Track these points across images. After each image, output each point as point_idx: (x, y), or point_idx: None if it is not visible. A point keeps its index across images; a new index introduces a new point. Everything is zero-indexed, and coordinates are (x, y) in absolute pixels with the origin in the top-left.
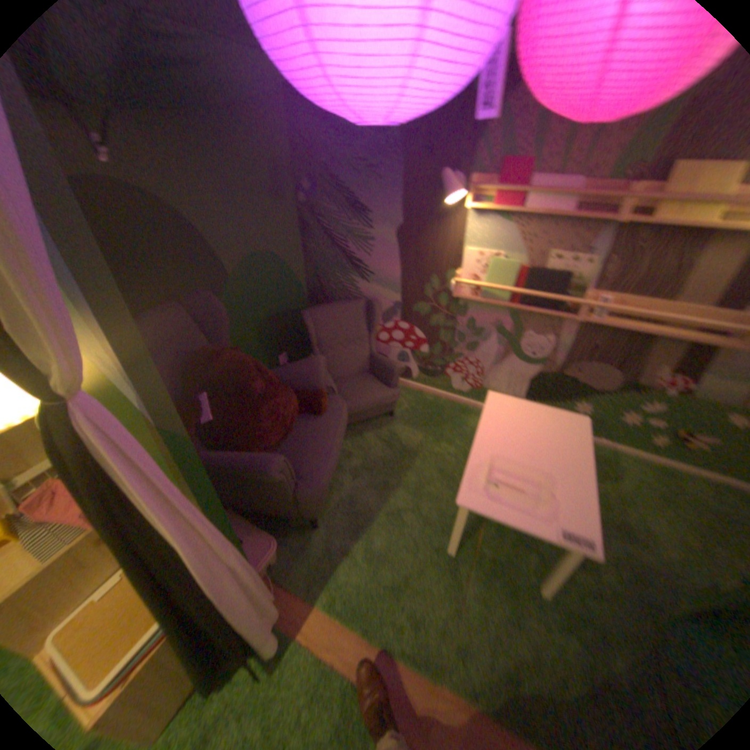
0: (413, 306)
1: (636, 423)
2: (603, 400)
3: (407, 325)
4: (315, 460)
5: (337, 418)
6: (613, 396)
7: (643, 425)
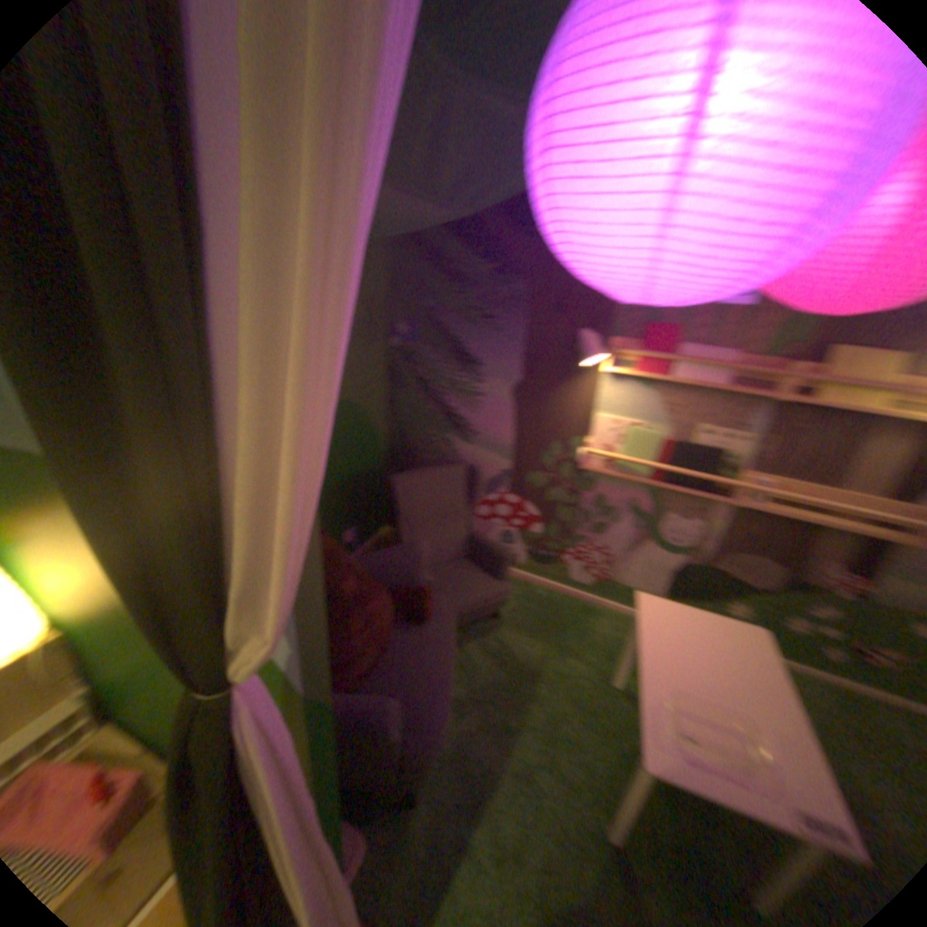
0: (525, 475)
1: (804, 631)
2: (762, 600)
3: (516, 497)
4: (425, 697)
5: (445, 629)
6: (775, 595)
7: (813, 633)
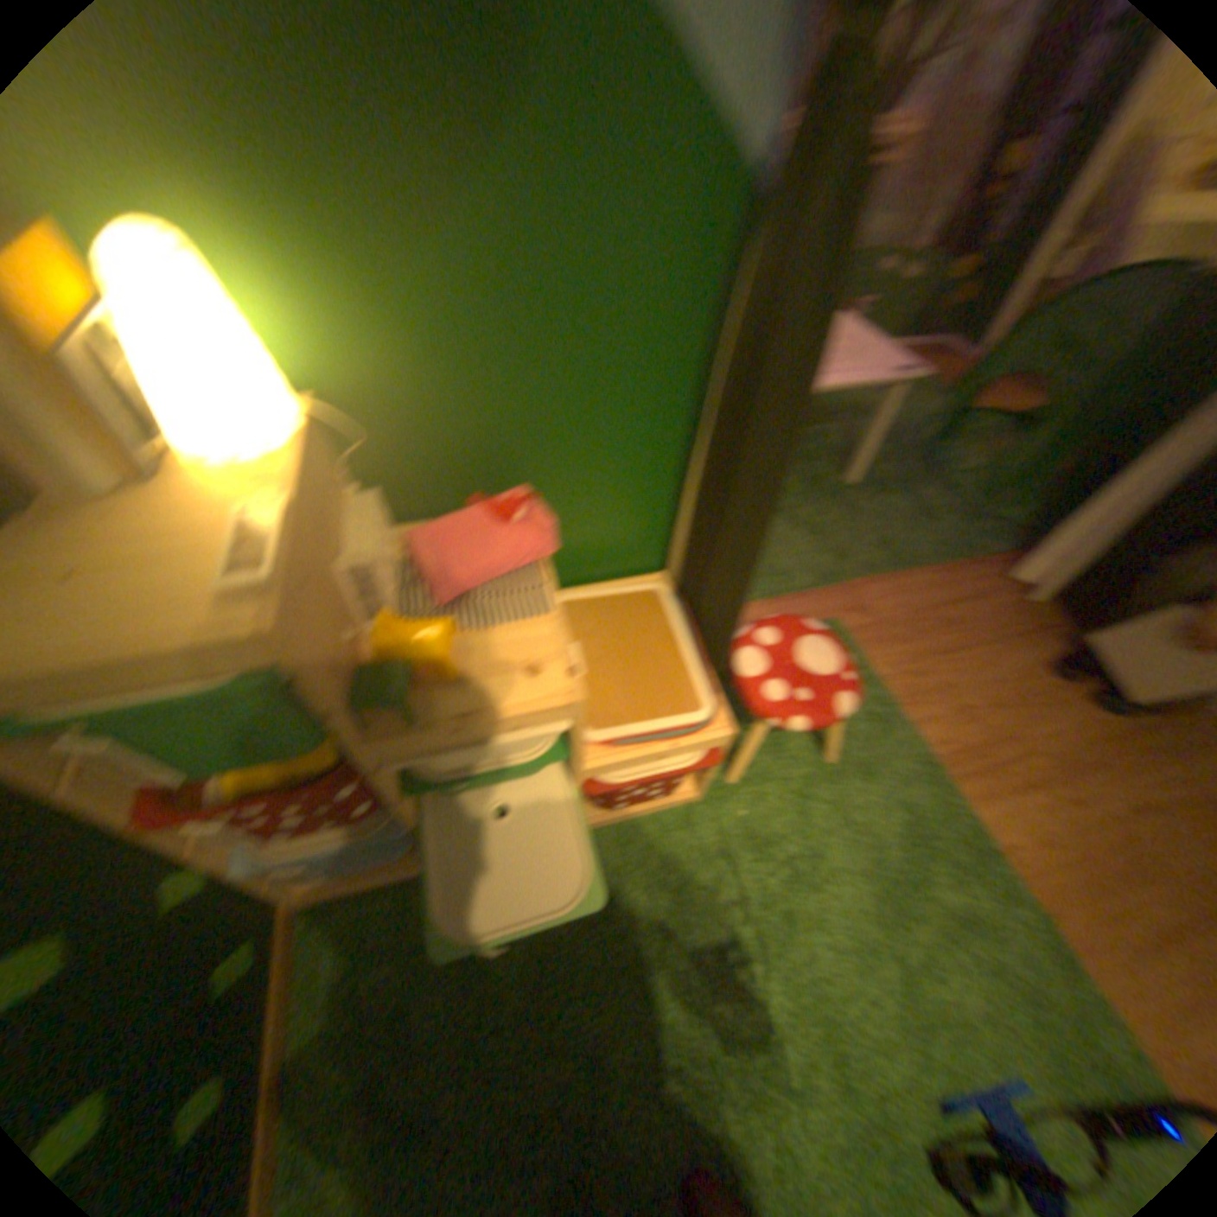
0: None
1: None
2: None
3: None
4: None
5: None
6: None
7: None
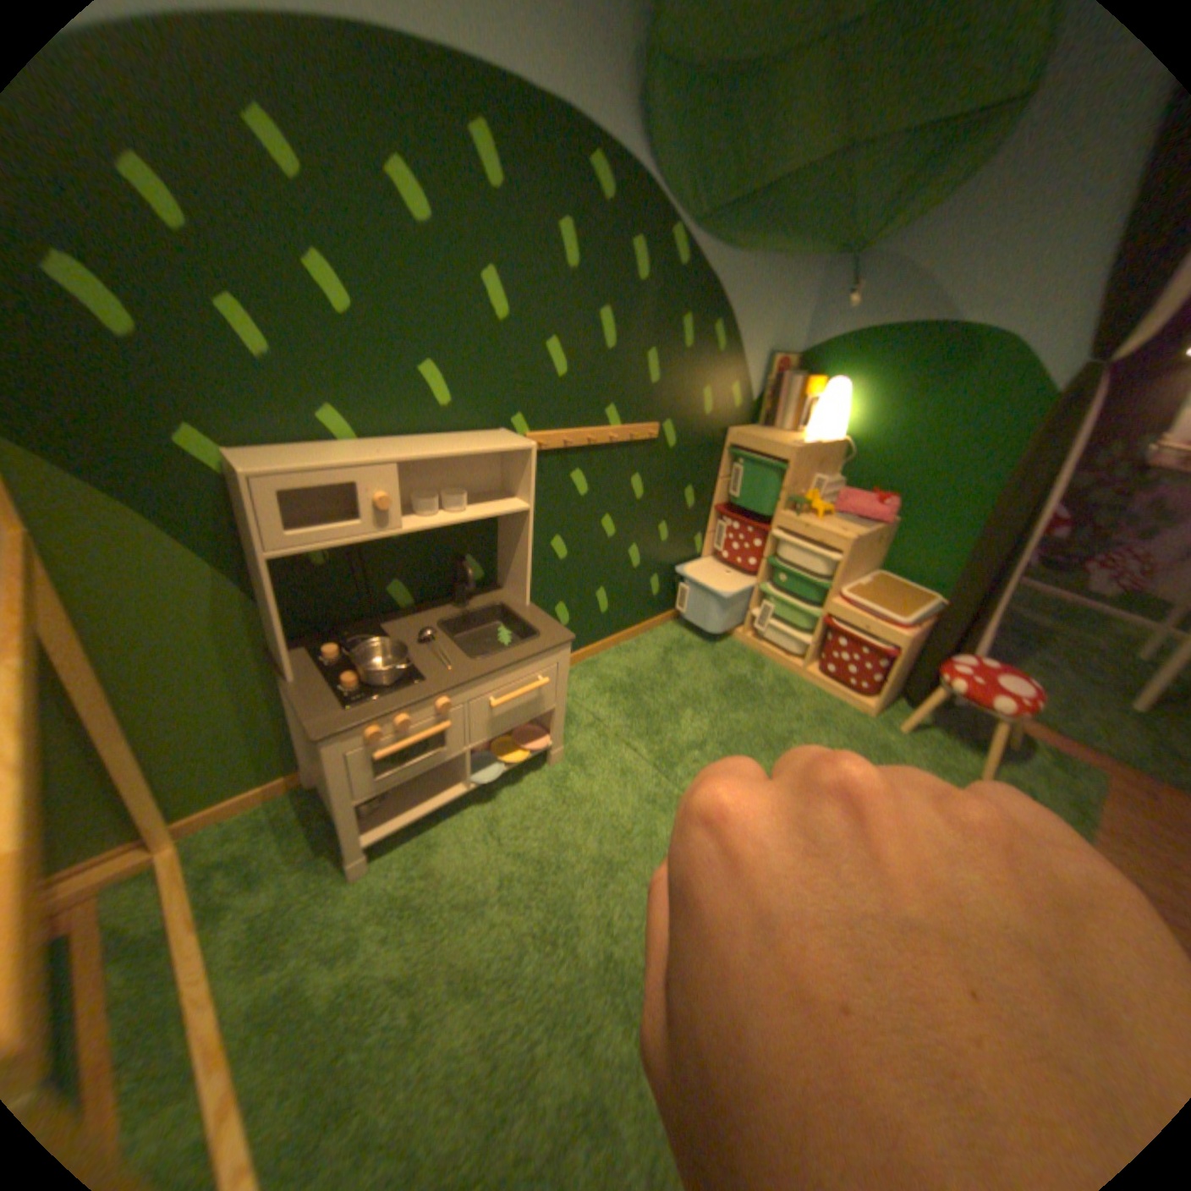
0: None
1: None
2: None
3: None
4: None
5: None
6: None
7: None
